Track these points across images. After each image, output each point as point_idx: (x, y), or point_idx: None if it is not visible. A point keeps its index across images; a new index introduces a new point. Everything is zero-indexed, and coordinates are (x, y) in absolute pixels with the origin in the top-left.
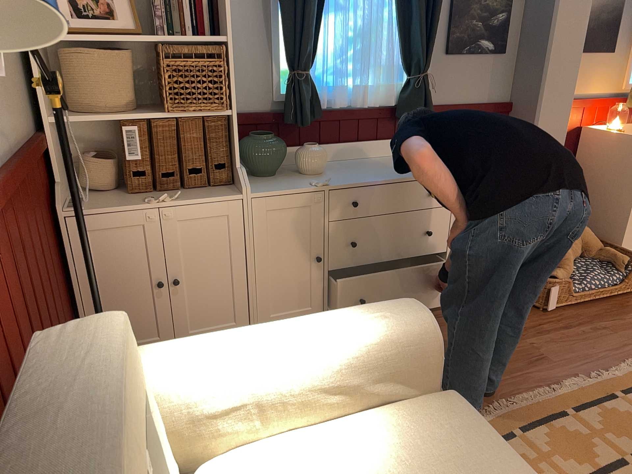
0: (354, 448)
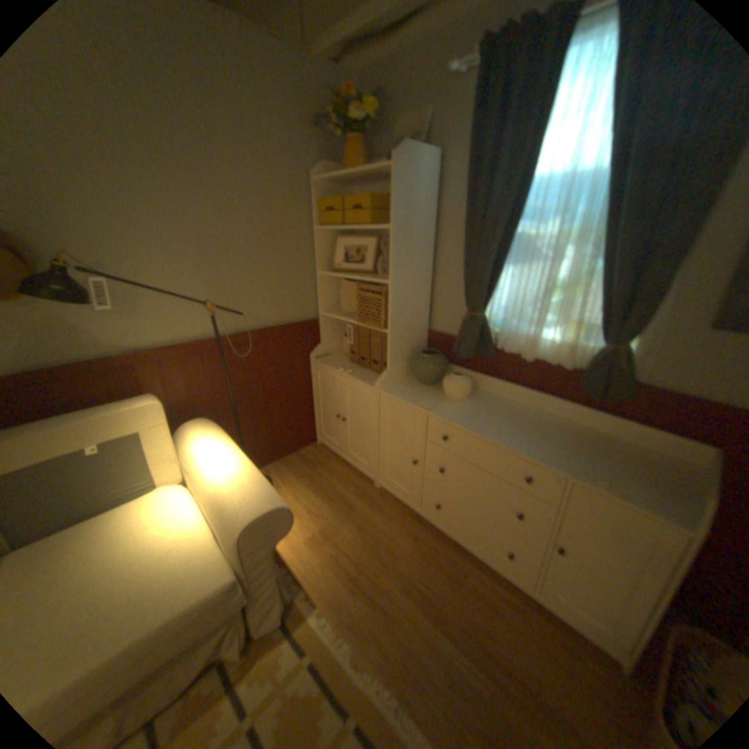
0: (177, 537)
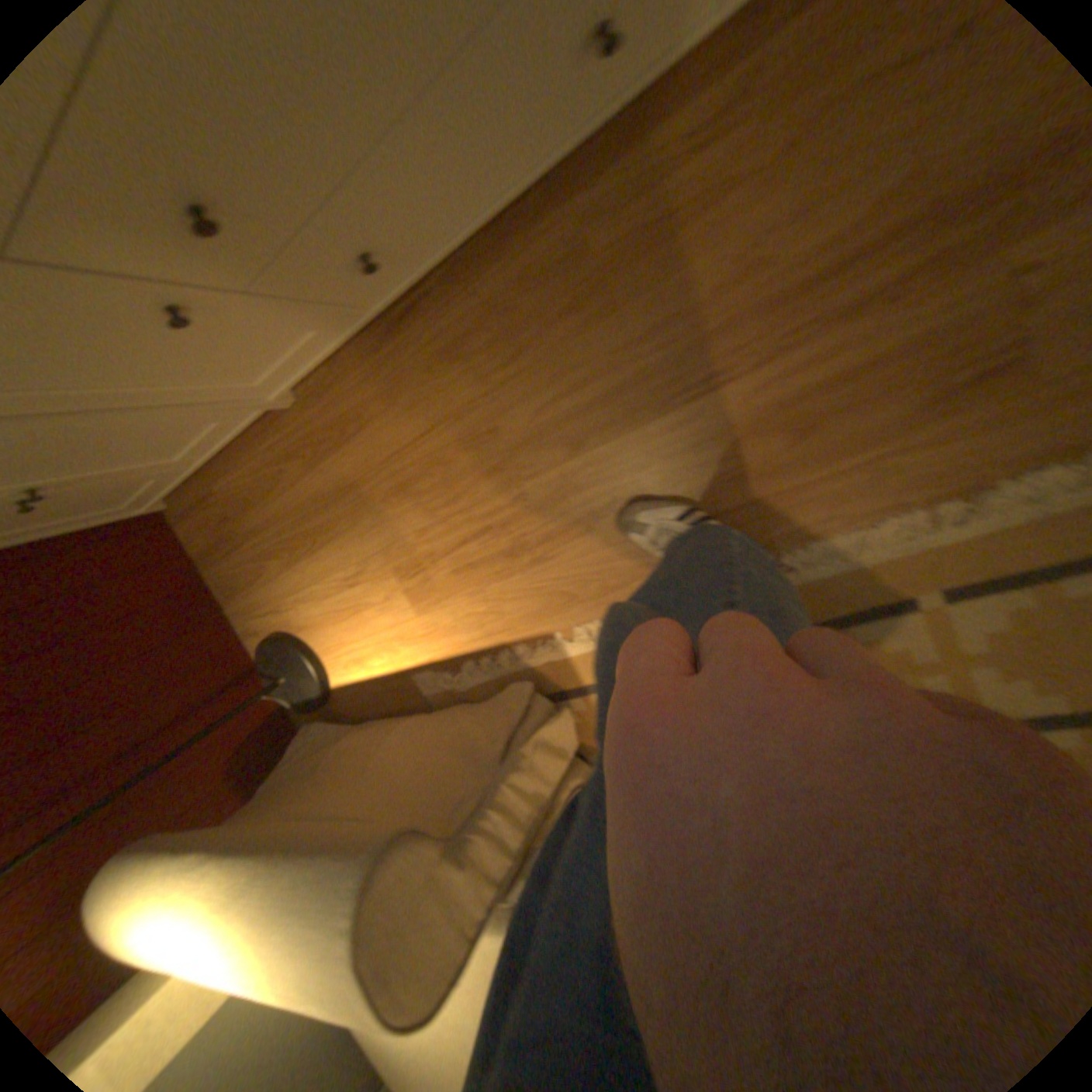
0: None
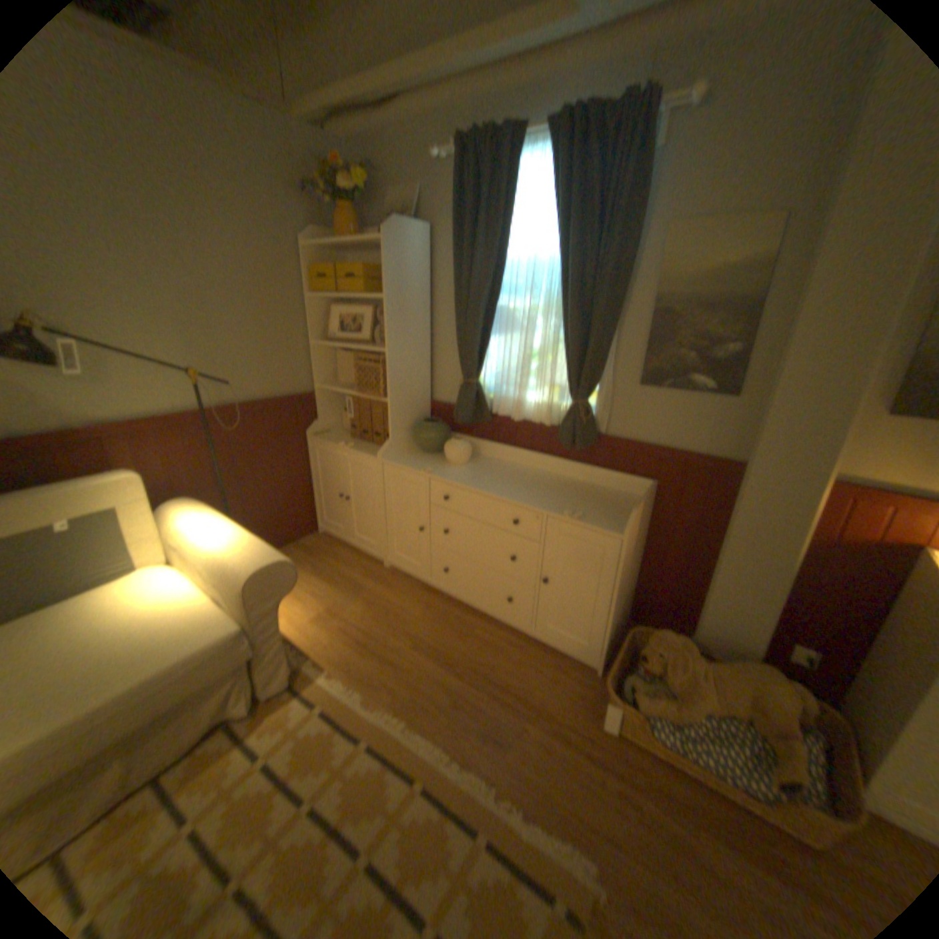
0: (171, 605)
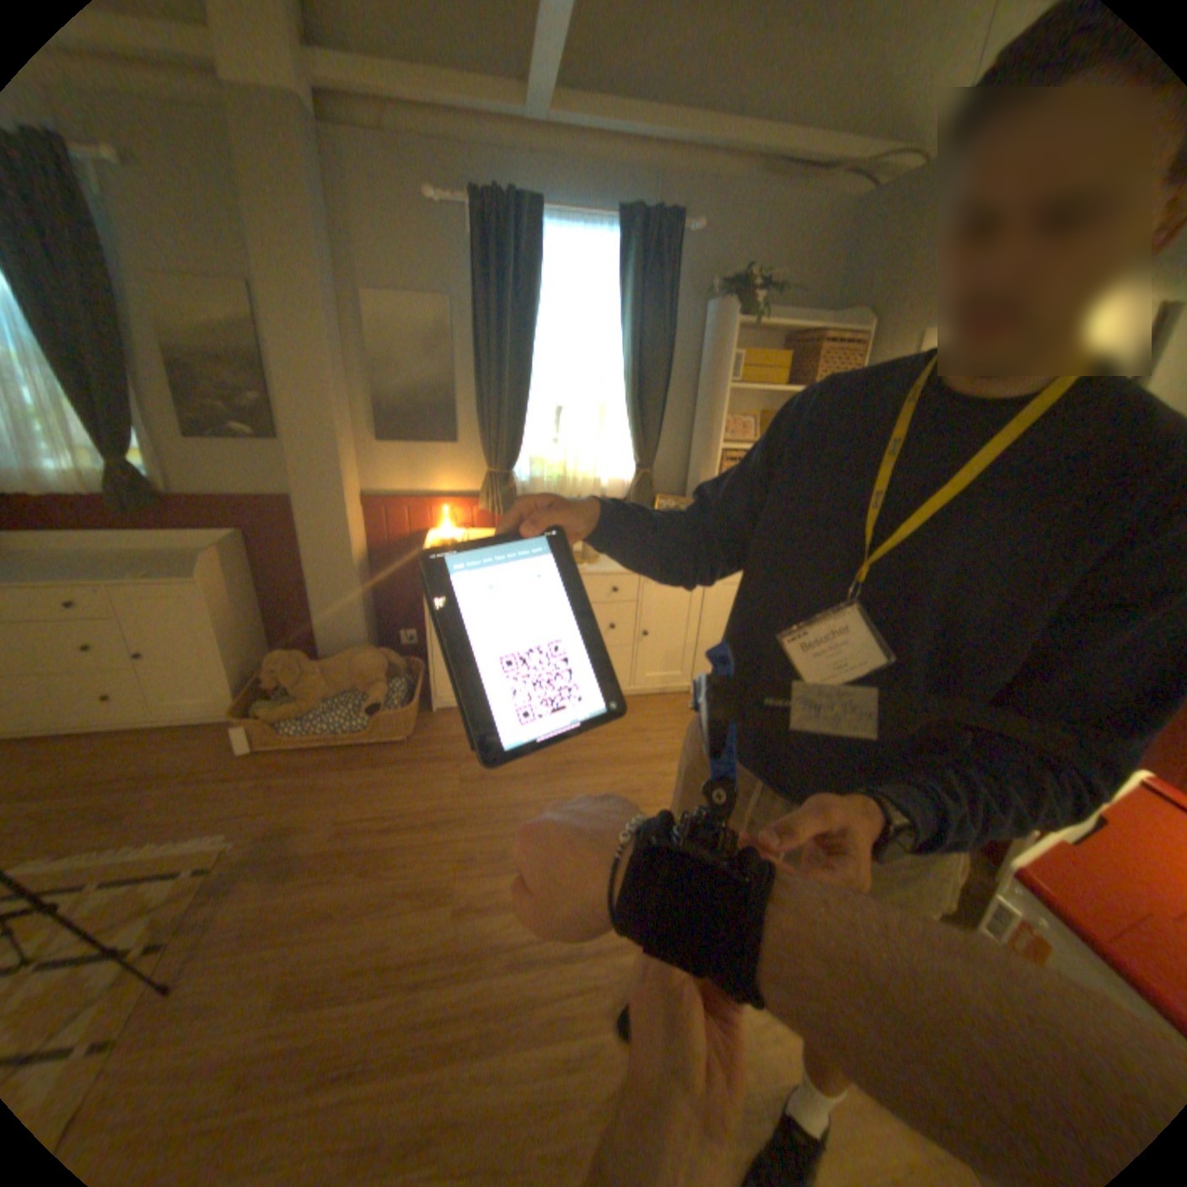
0: None
